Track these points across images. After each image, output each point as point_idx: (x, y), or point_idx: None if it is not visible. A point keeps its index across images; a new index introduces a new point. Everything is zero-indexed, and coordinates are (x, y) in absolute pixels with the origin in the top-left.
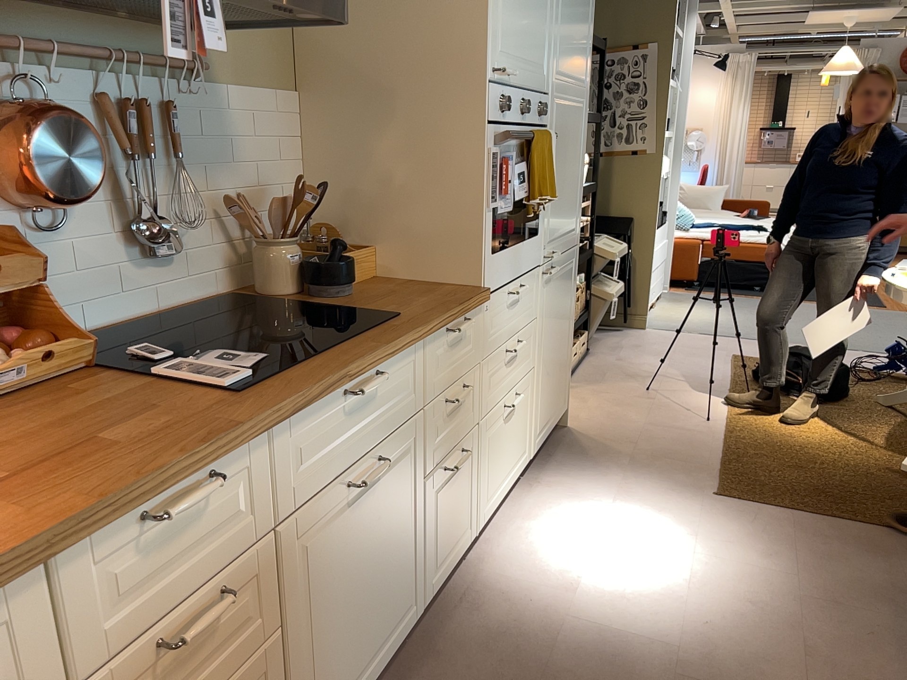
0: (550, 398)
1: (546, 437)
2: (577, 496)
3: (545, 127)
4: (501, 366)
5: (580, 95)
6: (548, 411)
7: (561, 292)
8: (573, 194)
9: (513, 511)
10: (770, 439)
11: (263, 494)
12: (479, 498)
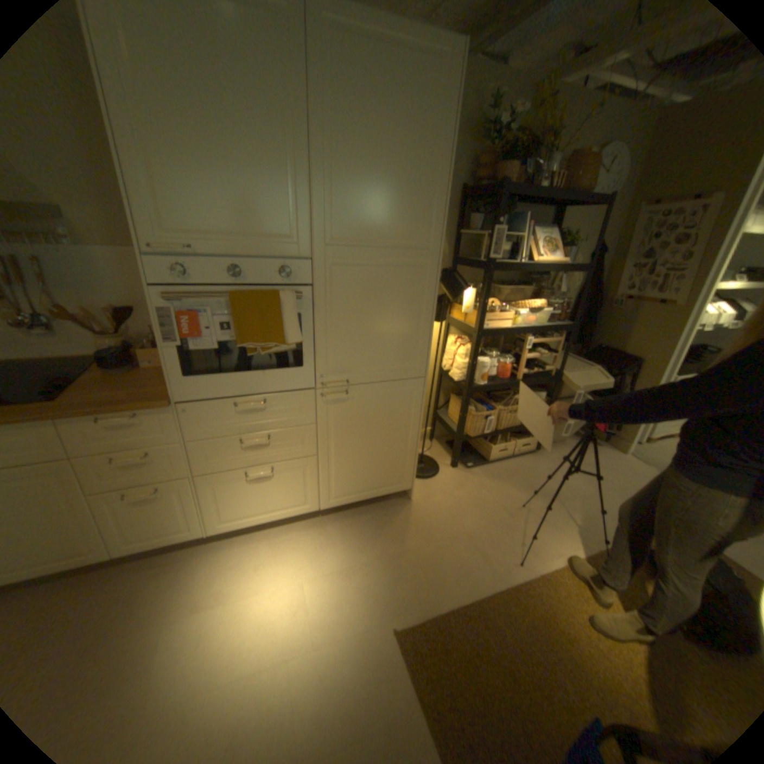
0: (360, 479)
1: (355, 502)
2: (319, 554)
3: (305, 285)
4: (232, 448)
5: (411, 255)
6: (355, 486)
7: (376, 411)
8: (399, 339)
9: (275, 535)
10: (544, 629)
11: None
12: (203, 519)
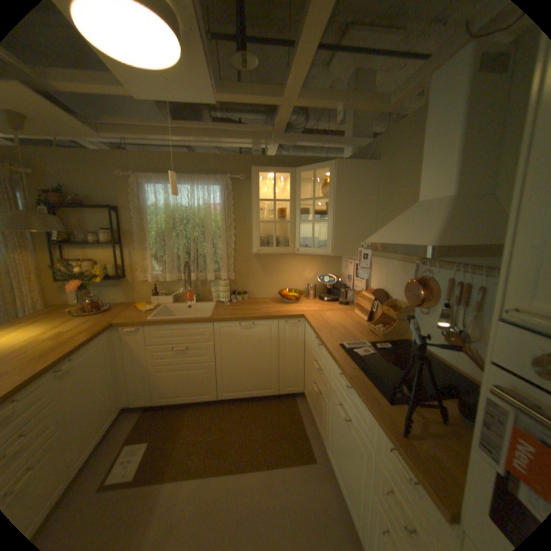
0: None
1: None
2: None
3: None
4: None
5: None
6: None
7: None
8: None
9: None
10: None
11: (328, 366)
12: None
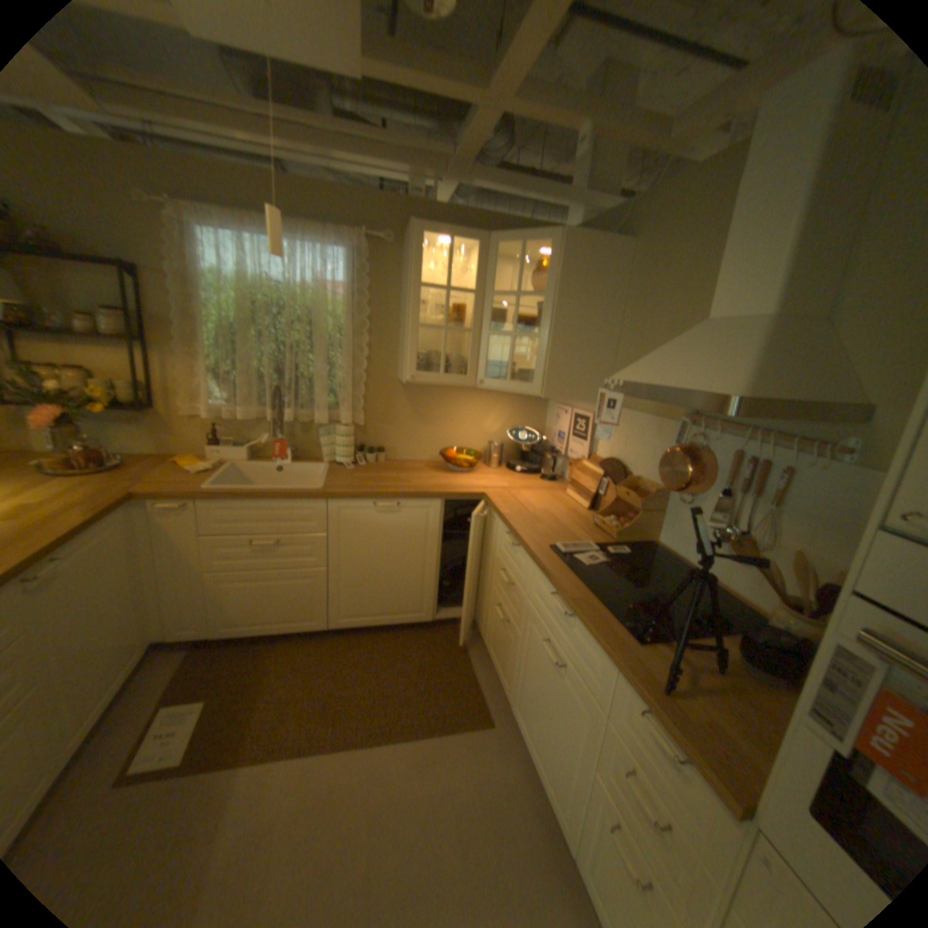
0: None
1: None
2: None
3: None
4: None
5: None
6: None
7: None
8: None
9: None
10: None
11: (528, 580)
12: None
